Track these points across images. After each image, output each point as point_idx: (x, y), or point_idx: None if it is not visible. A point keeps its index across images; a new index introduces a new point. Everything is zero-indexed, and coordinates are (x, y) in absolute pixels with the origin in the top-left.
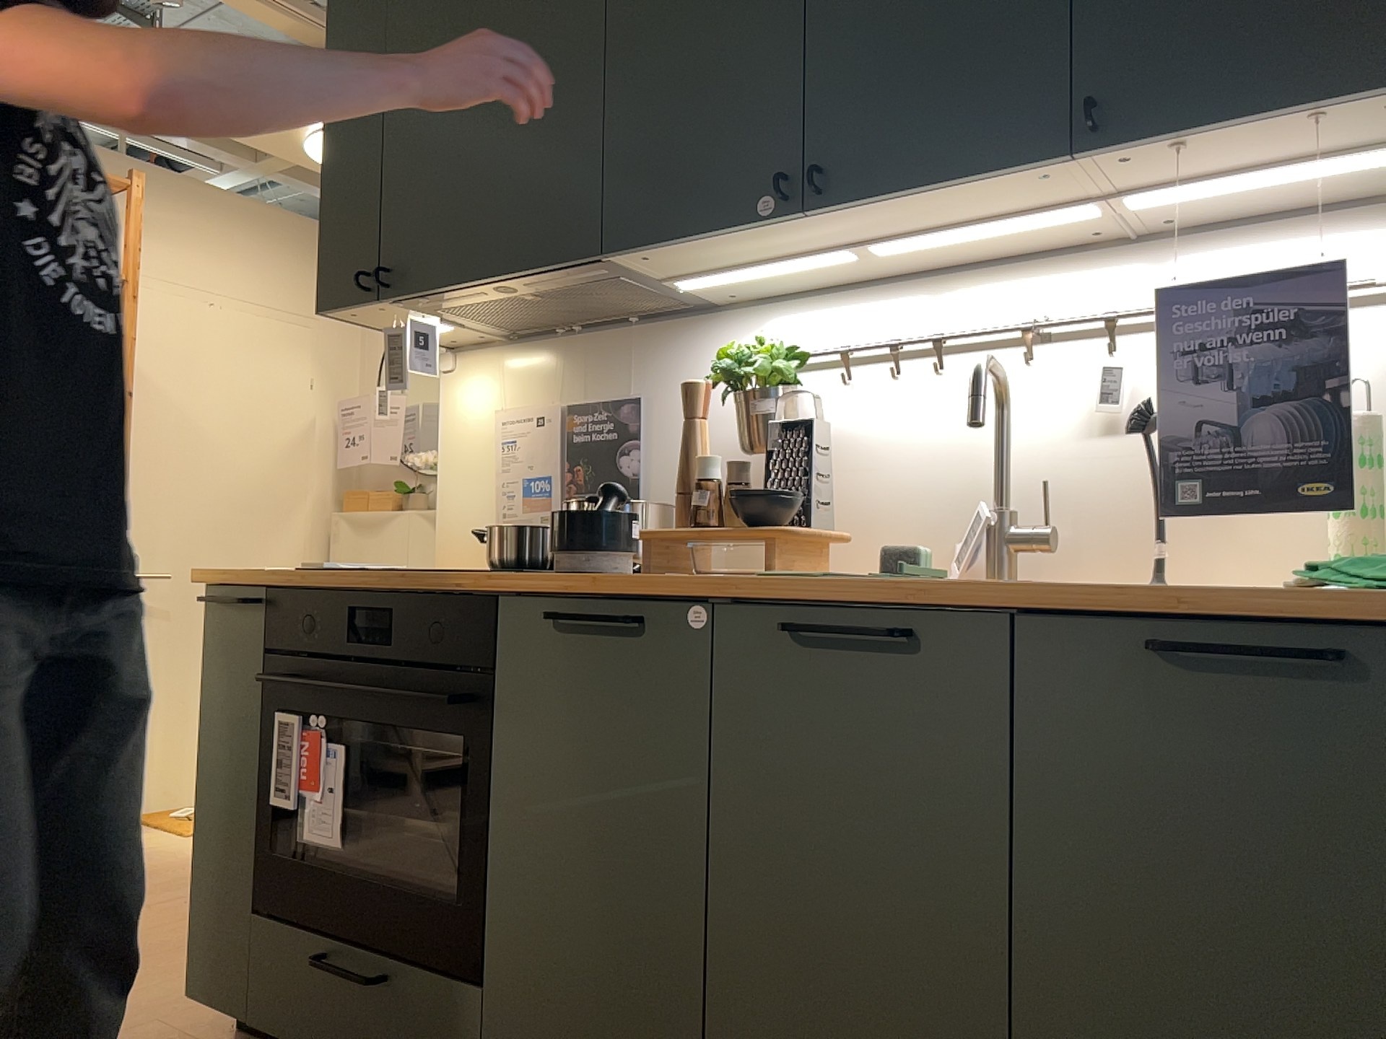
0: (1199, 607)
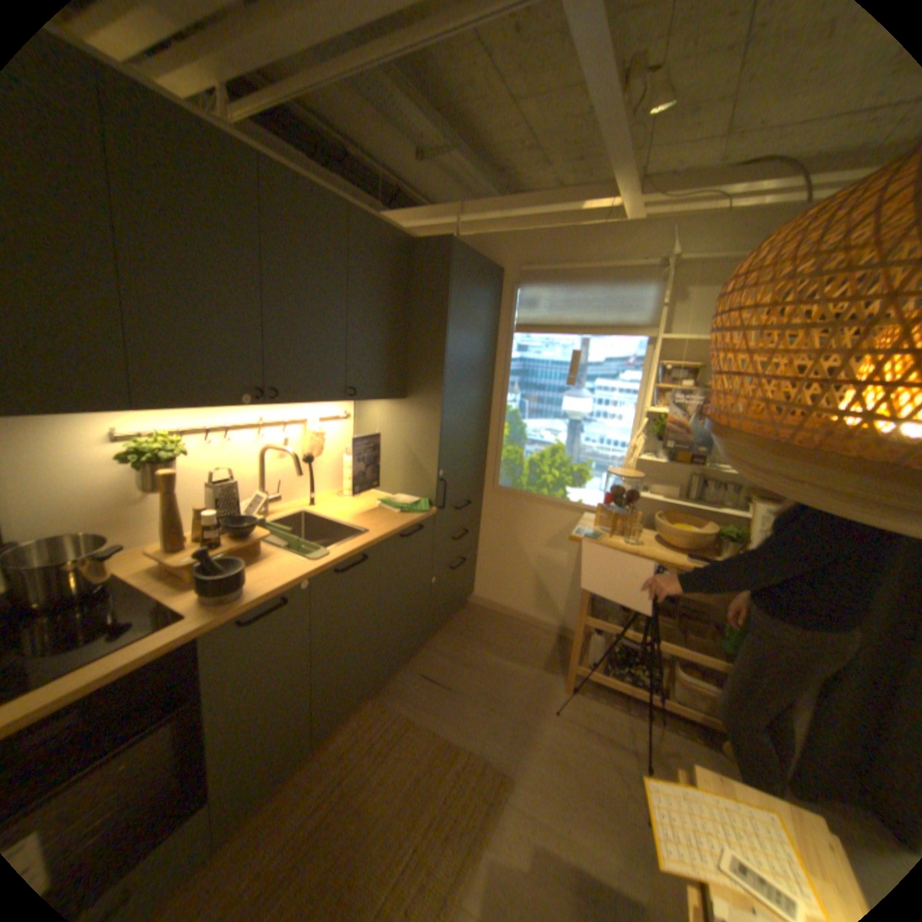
0: (407, 526)
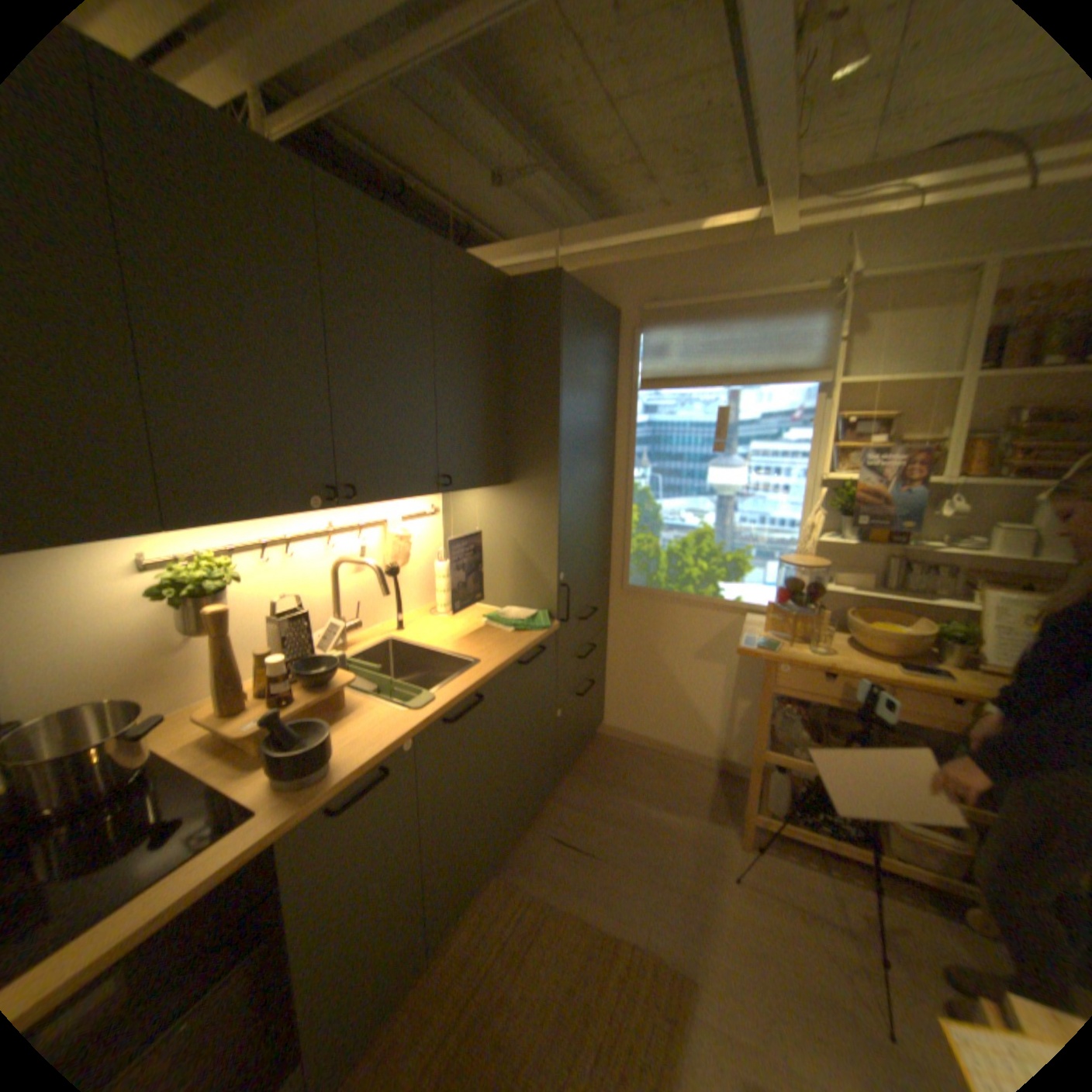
0: (527, 649)
